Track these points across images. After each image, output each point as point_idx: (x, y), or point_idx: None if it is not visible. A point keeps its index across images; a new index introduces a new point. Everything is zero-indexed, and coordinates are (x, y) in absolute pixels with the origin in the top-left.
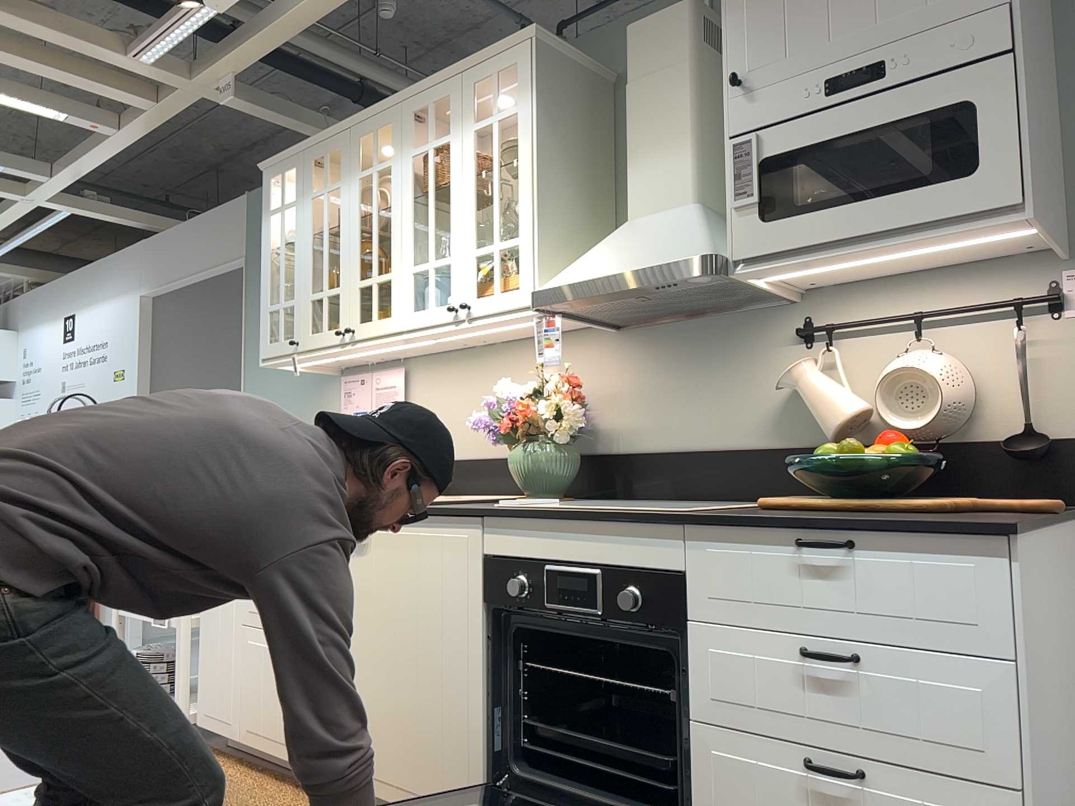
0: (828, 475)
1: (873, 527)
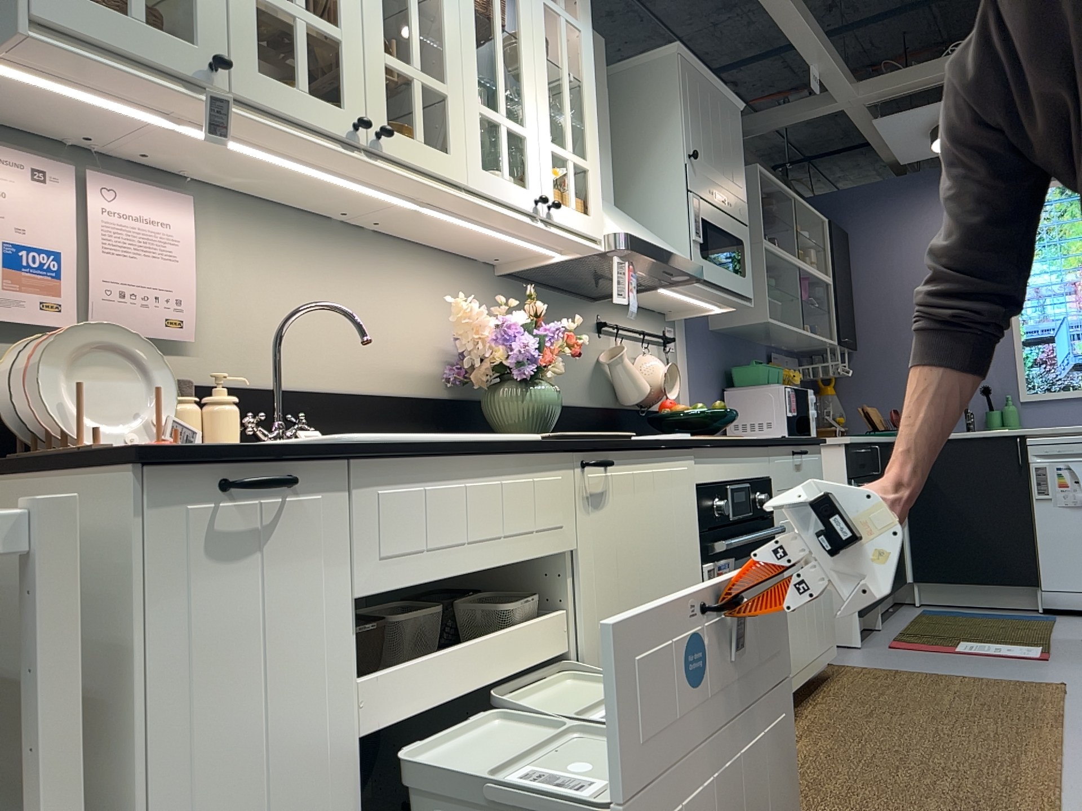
0: (699, 423)
1: (810, 443)
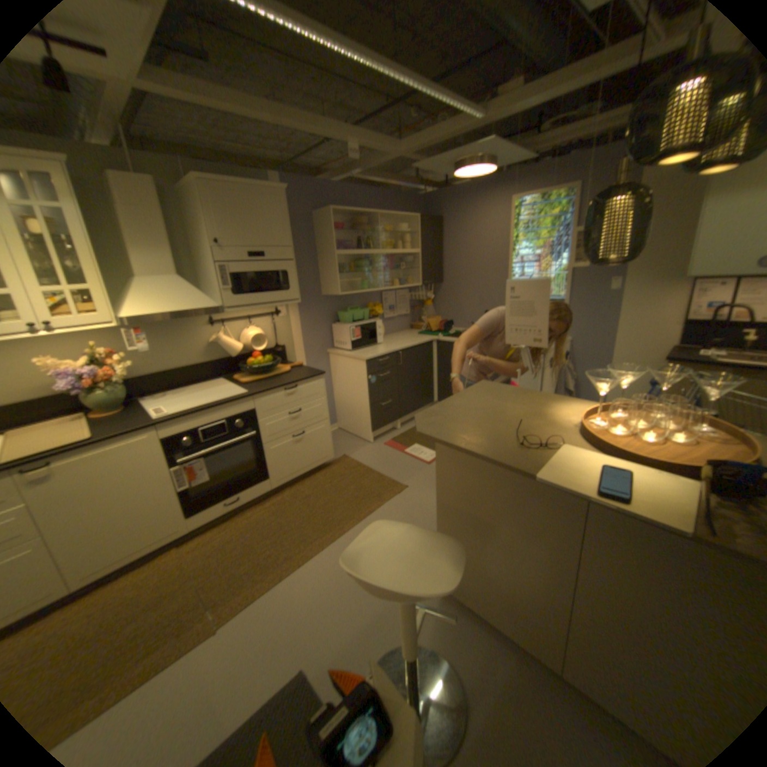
0: (256, 369)
1: (302, 381)
